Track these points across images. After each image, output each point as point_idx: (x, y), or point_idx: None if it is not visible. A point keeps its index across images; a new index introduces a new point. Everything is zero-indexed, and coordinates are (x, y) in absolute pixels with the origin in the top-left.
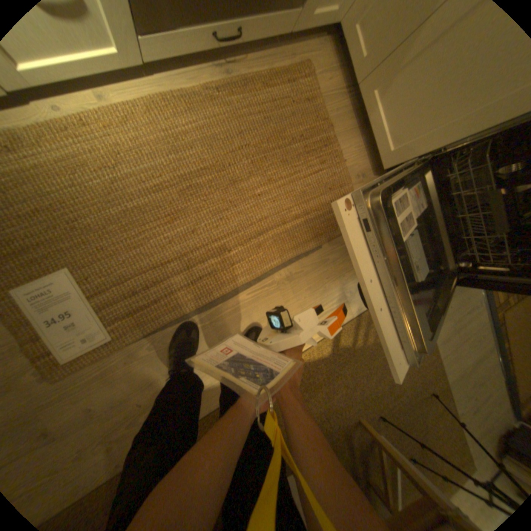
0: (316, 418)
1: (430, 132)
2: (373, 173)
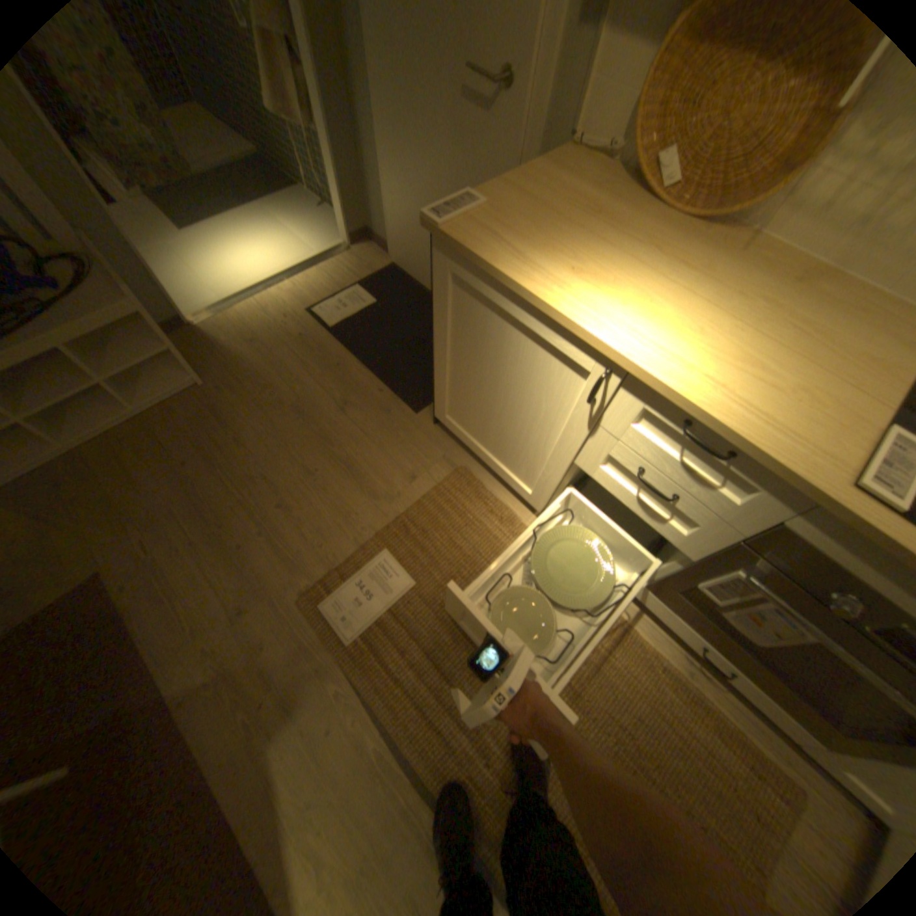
0: None
1: None
2: None
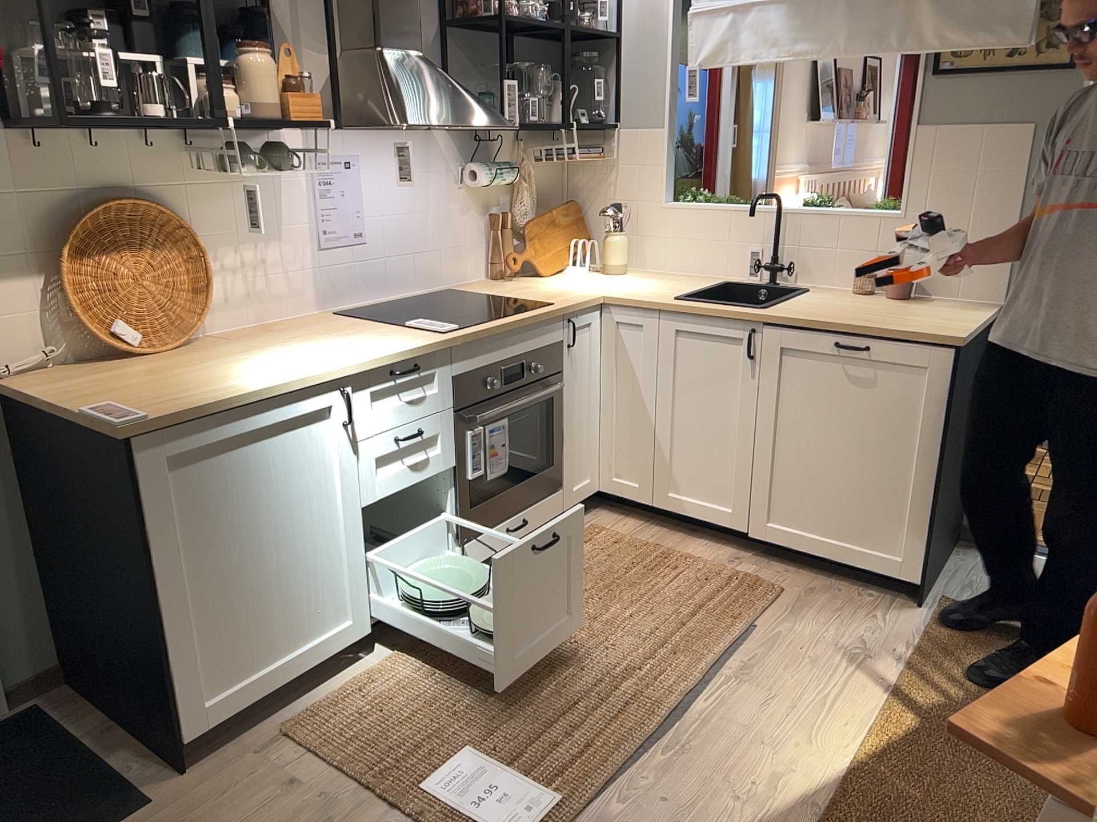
0: (1025, 815)
1: (736, 467)
2: (750, 551)
